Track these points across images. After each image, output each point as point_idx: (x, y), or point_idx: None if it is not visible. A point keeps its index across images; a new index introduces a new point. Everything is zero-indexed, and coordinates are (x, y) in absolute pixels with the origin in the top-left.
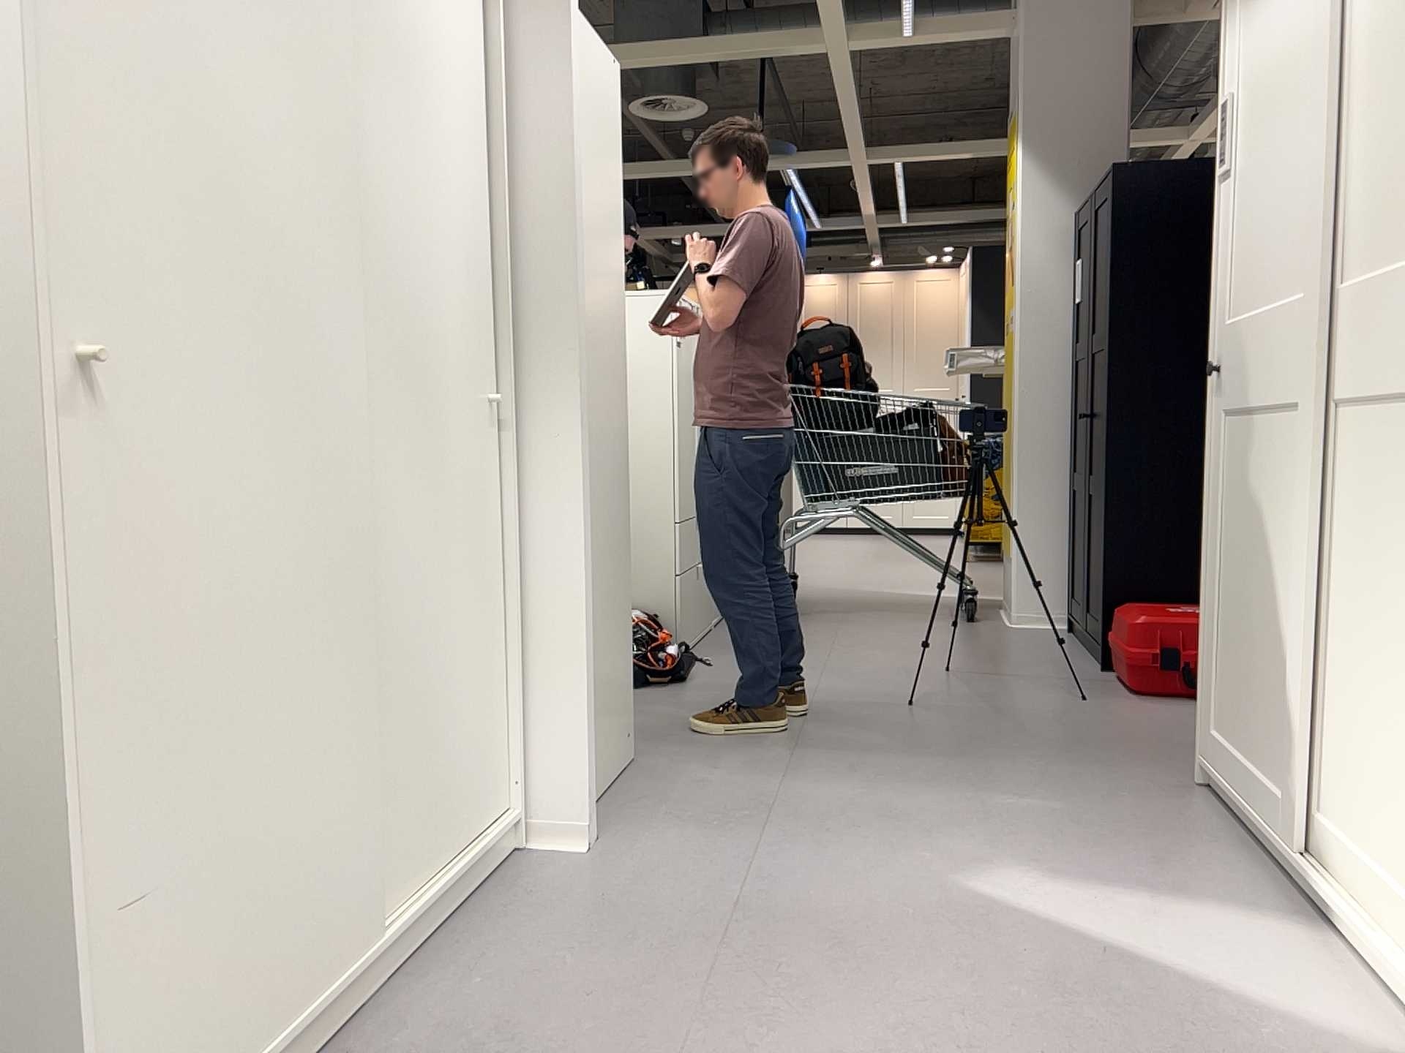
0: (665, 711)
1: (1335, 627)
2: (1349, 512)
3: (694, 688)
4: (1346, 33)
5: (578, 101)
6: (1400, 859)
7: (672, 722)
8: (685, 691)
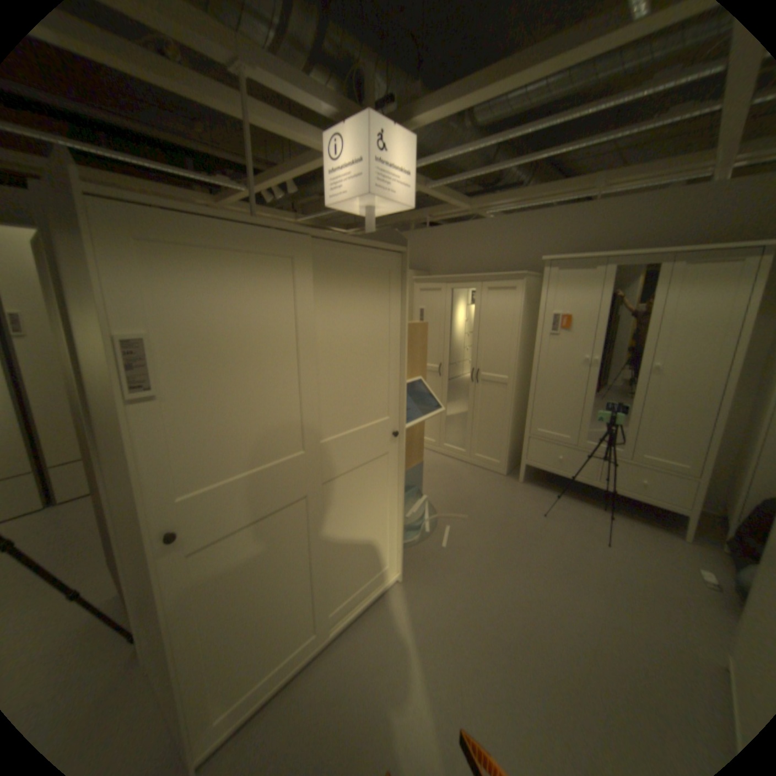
0: None
1: (334, 550)
2: (337, 511)
3: None
4: (315, 341)
5: None
6: (374, 570)
7: None
8: None
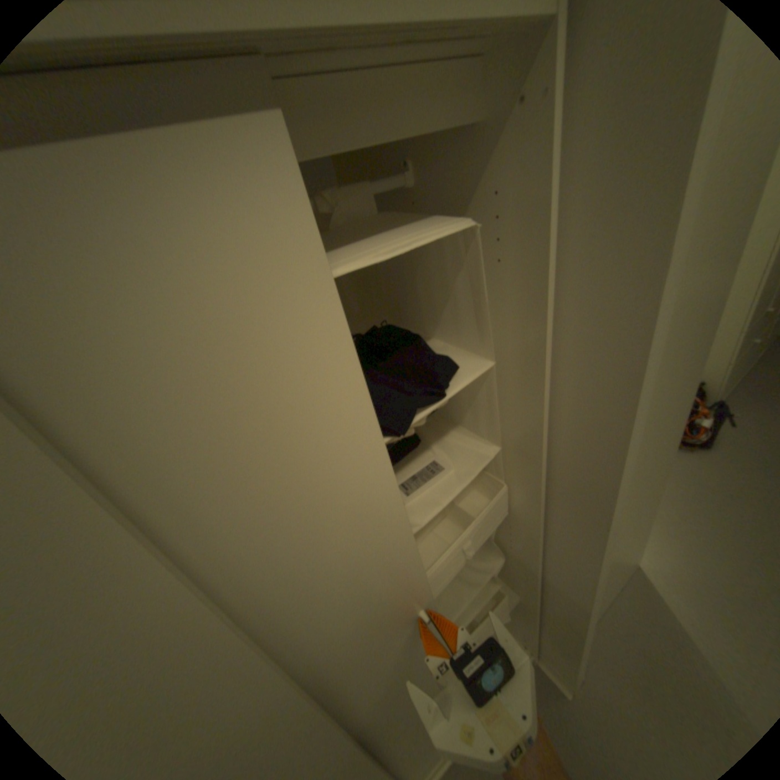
0: (682, 495)
1: None
2: None
3: (716, 464)
4: None
5: (679, 249)
6: None
7: (683, 518)
8: (707, 467)
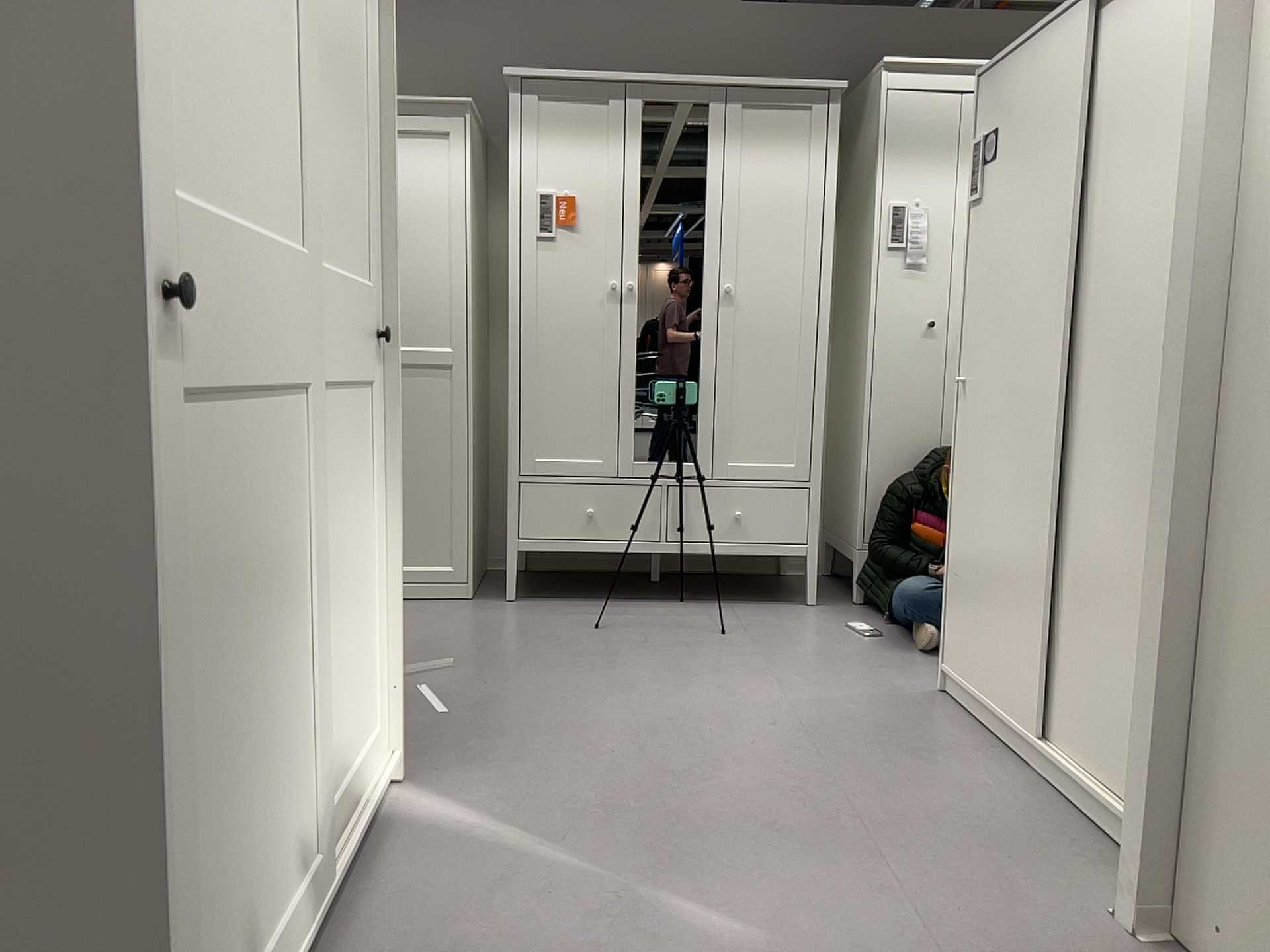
0: None
1: (314, 621)
2: (316, 499)
3: None
4: None
5: None
6: (358, 733)
7: None
8: None
